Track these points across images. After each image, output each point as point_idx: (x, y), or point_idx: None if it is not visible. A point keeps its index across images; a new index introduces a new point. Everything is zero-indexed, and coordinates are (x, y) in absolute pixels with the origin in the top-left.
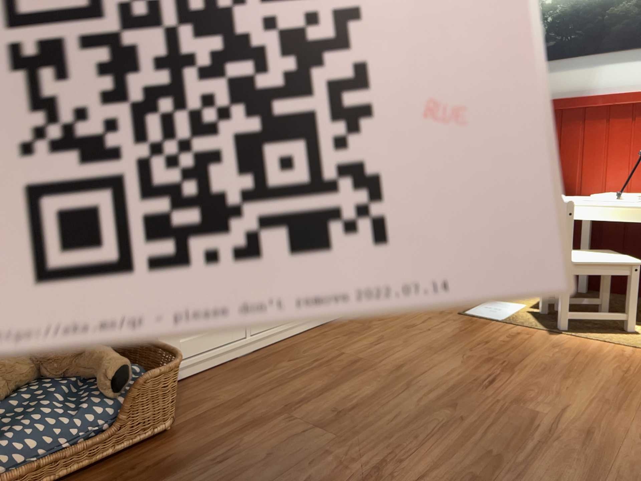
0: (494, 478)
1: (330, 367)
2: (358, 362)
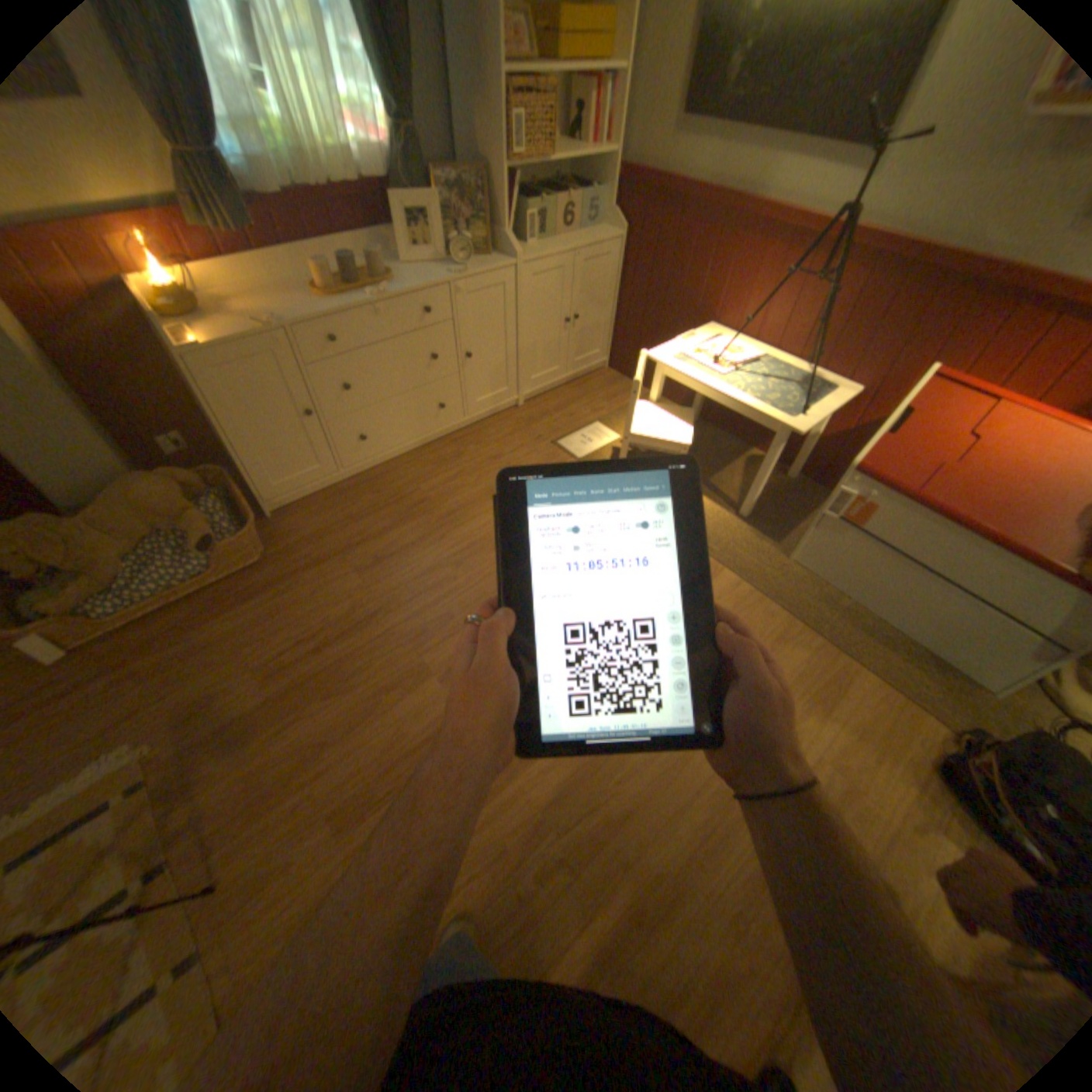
0: (436, 633)
1: (398, 507)
2: (424, 502)
